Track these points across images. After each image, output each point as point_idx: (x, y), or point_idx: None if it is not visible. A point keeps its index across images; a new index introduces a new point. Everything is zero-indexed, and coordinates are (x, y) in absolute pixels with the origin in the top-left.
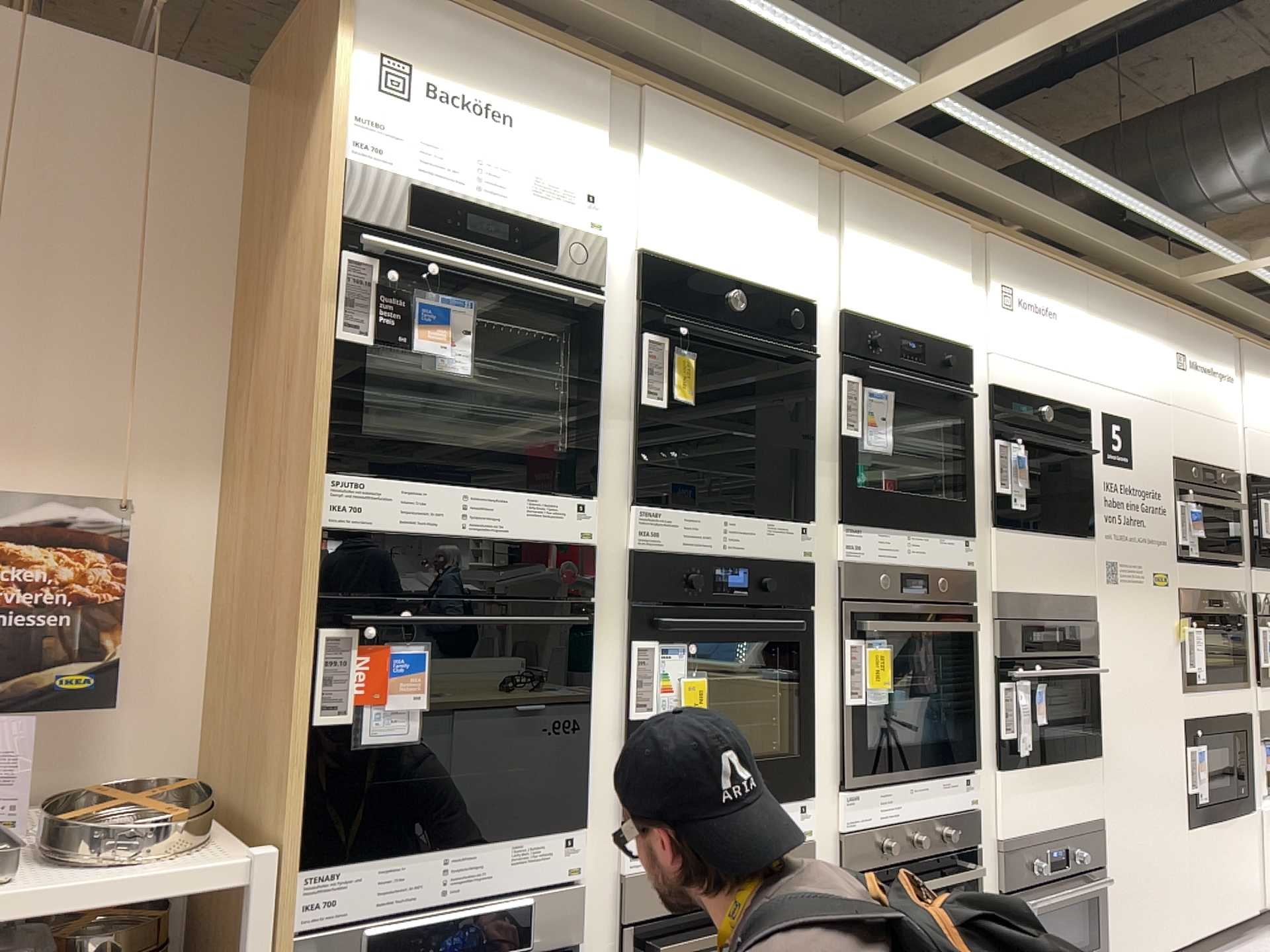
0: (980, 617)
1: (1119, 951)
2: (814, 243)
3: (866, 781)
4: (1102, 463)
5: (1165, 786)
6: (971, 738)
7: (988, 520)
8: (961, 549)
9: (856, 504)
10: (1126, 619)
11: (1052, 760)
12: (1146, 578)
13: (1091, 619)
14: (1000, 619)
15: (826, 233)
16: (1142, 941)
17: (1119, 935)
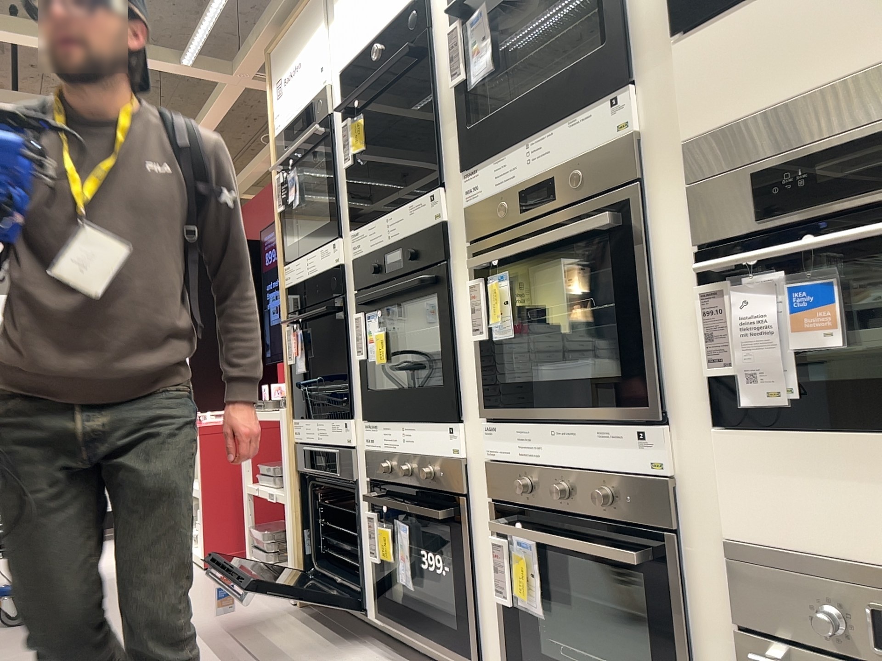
0: (663, 194)
1: None
2: None
3: (499, 415)
4: None
5: None
6: (643, 376)
7: (664, 35)
8: (604, 116)
9: (468, 146)
10: None
11: None
12: None
13: None
14: (692, 184)
15: None
16: None
17: None
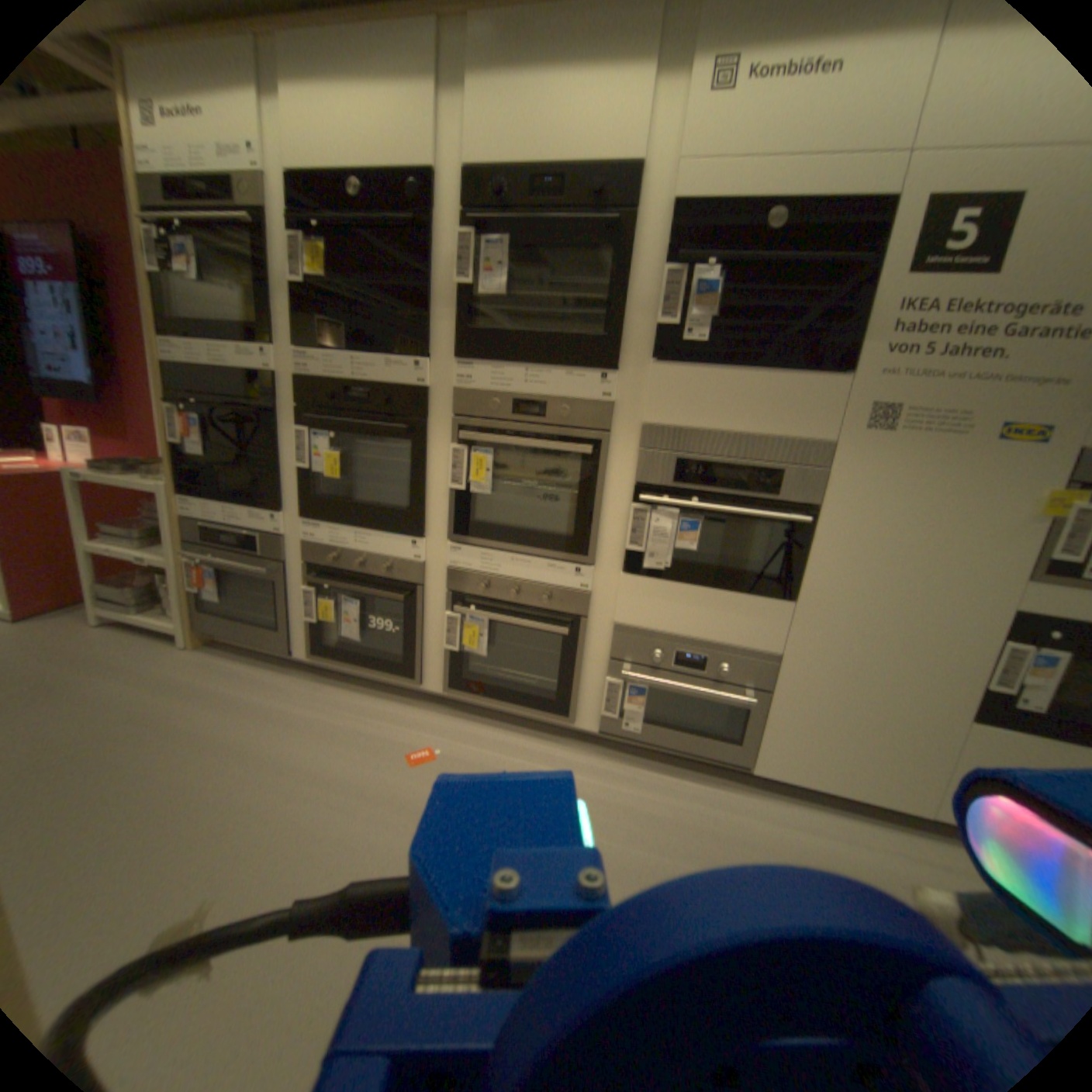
0: (620, 444)
1: (777, 765)
2: (428, 106)
3: (466, 540)
4: (910, 270)
5: (933, 667)
6: (585, 539)
7: (646, 351)
8: (594, 380)
9: (467, 341)
10: (904, 474)
11: (704, 584)
12: (983, 427)
13: (818, 465)
14: (642, 448)
15: (450, 90)
16: (824, 776)
17: (780, 753)
